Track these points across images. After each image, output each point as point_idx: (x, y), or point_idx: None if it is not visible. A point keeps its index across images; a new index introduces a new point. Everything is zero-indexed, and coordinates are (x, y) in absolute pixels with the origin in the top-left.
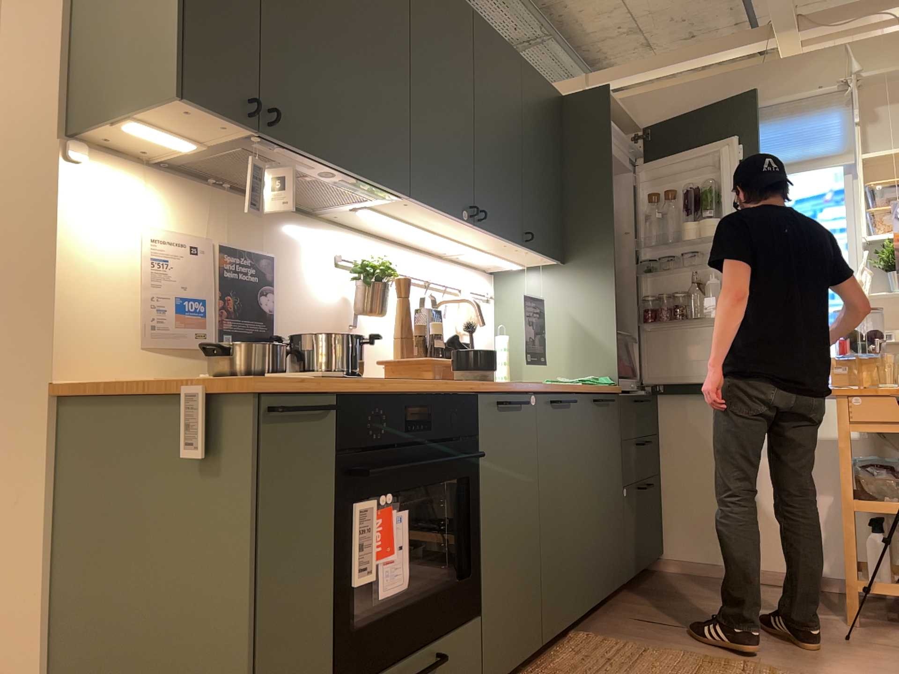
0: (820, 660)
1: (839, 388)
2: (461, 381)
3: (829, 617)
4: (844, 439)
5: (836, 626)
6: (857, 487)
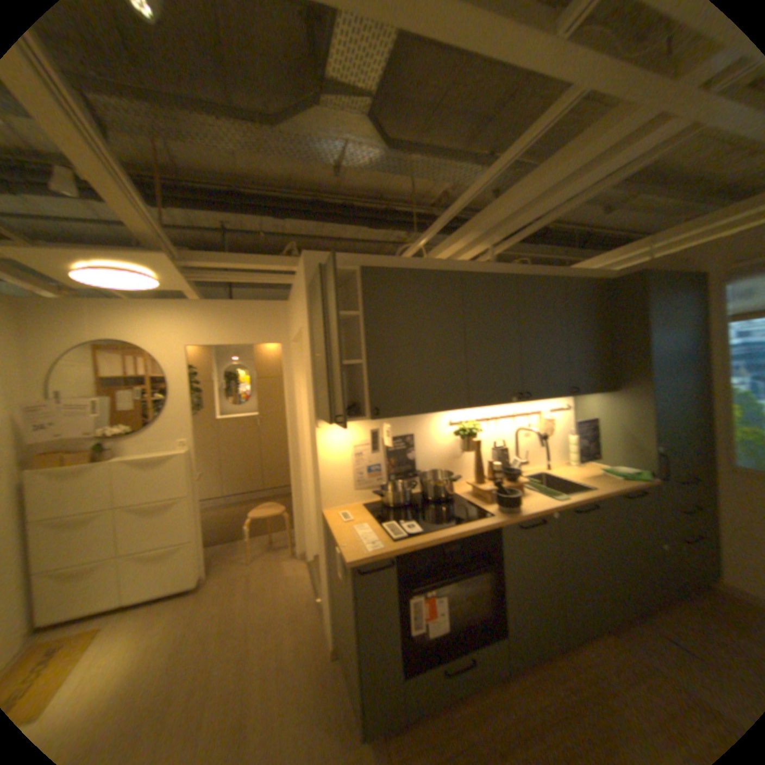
0: None
1: None
2: (491, 518)
3: None
4: None
5: None
6: None
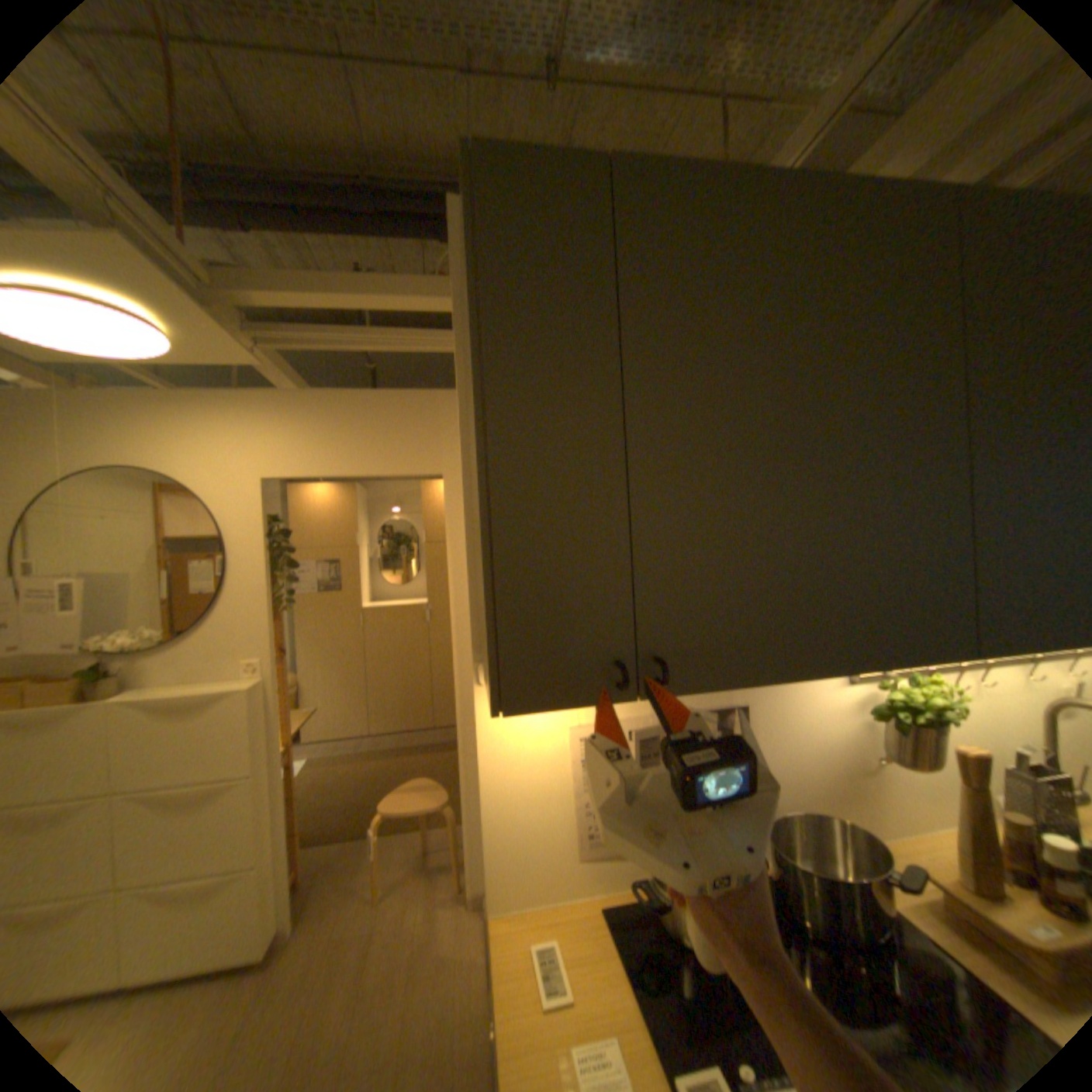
0: None
1: None
2: None
3: None
4: None
5: None
6: None
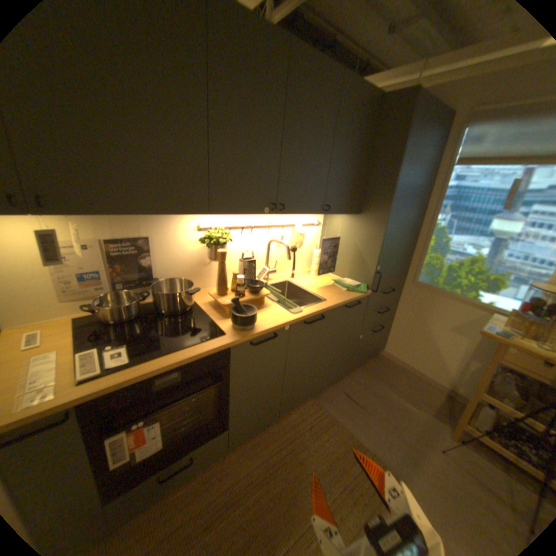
0: (415, 467)
1: (506, 338)
2: (221, 338)
3: (444, 427)
4: (493, 366)
5: (443, 437)
6: (492, 384)
